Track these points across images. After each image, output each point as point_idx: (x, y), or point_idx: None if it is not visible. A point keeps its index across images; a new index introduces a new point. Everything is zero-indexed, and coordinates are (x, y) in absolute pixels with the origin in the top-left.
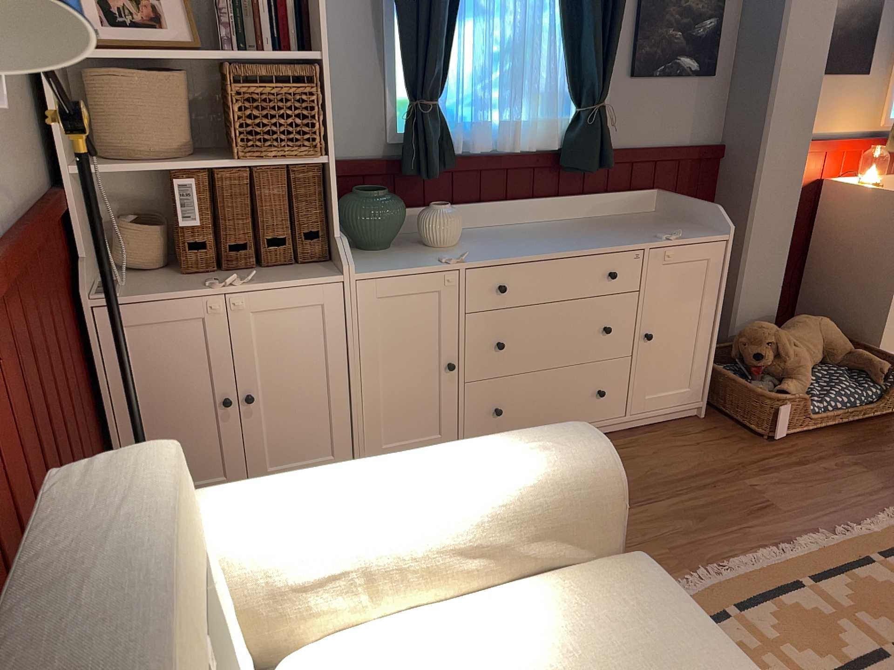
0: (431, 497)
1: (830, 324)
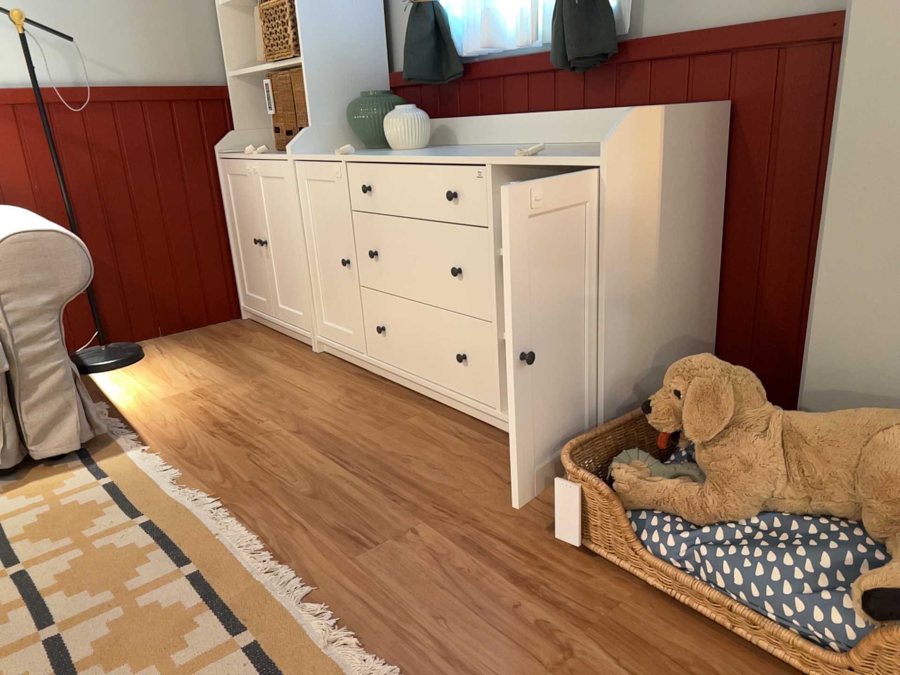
0: None
1: None
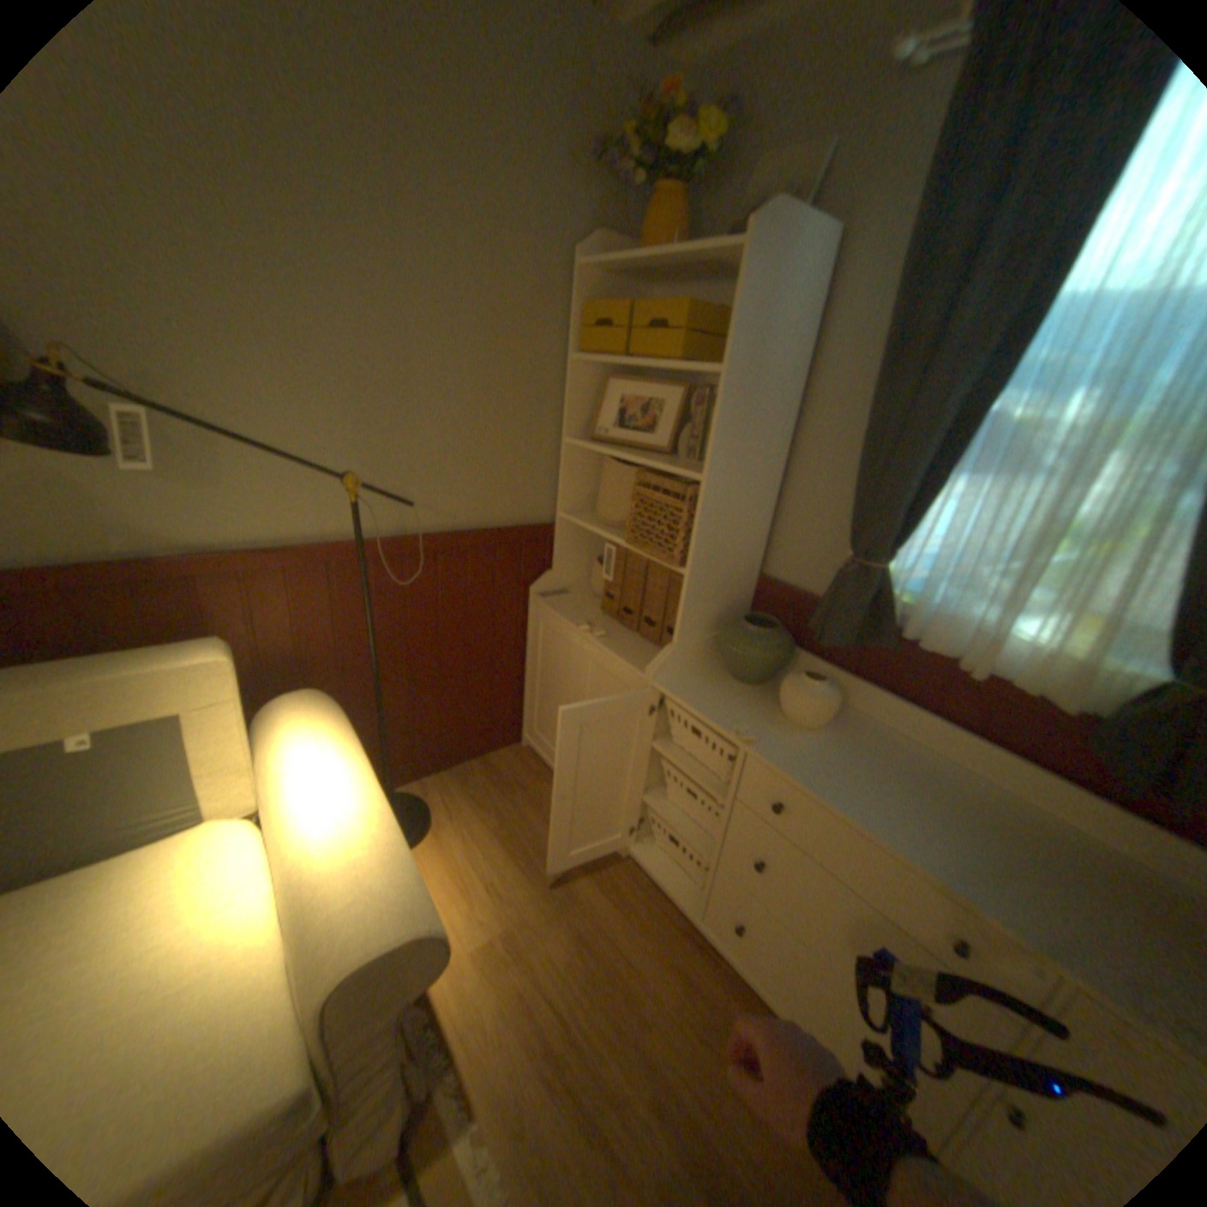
0: (298, 830)
1: None
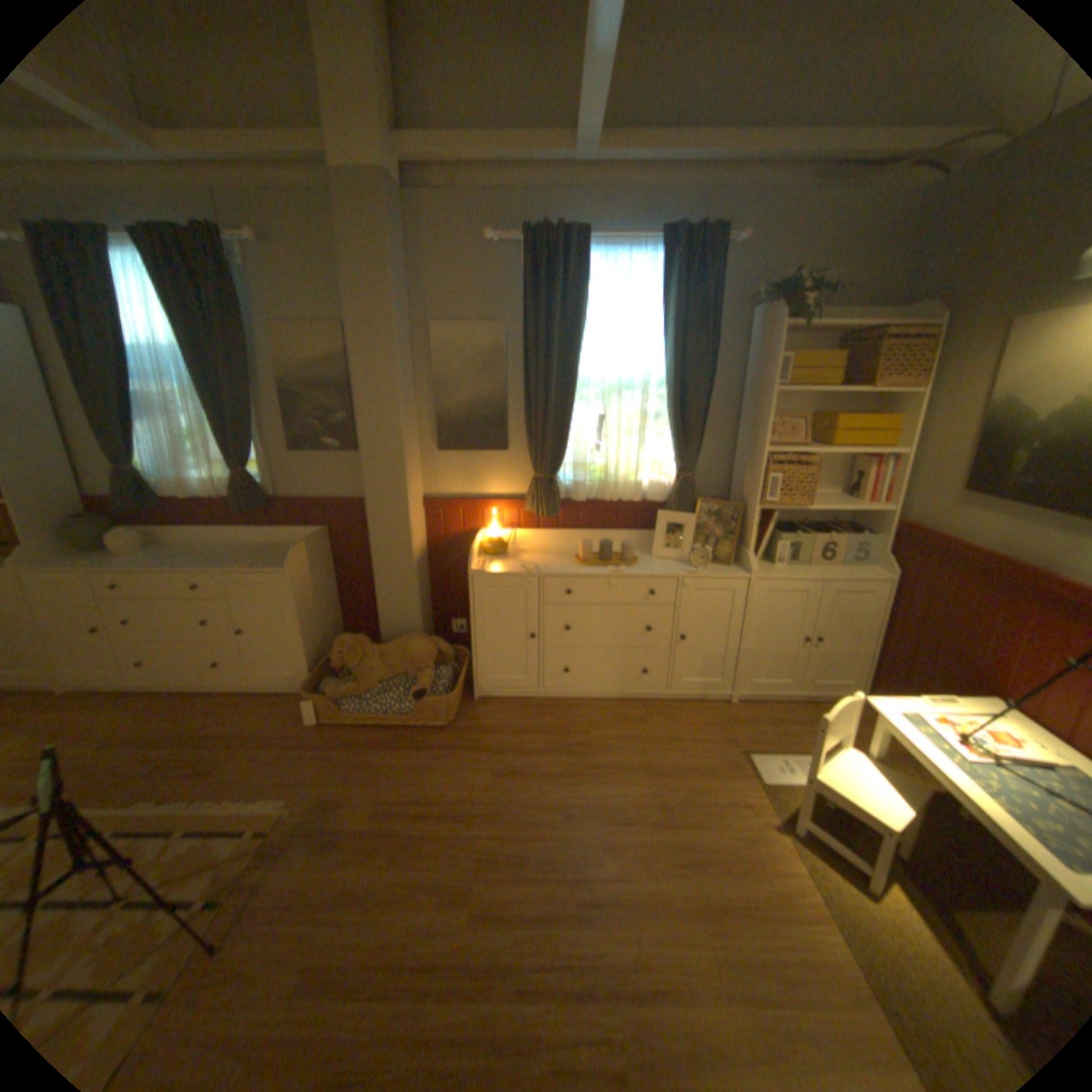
0: None
1: (417, 645)
